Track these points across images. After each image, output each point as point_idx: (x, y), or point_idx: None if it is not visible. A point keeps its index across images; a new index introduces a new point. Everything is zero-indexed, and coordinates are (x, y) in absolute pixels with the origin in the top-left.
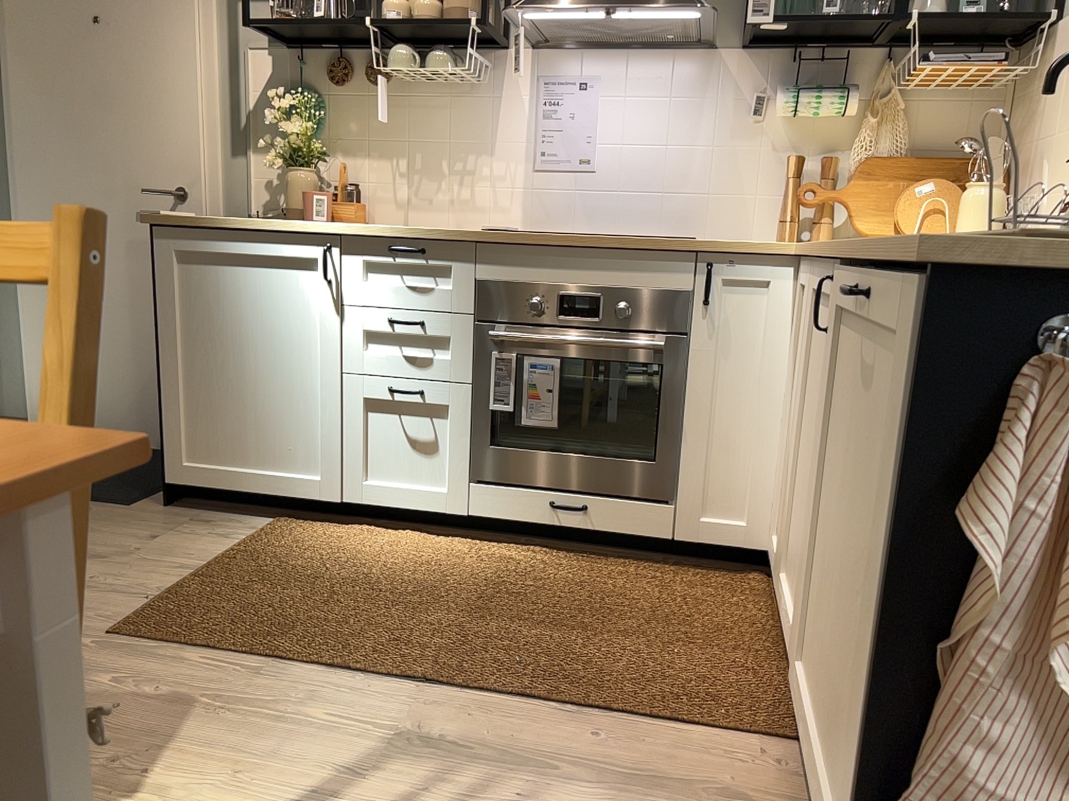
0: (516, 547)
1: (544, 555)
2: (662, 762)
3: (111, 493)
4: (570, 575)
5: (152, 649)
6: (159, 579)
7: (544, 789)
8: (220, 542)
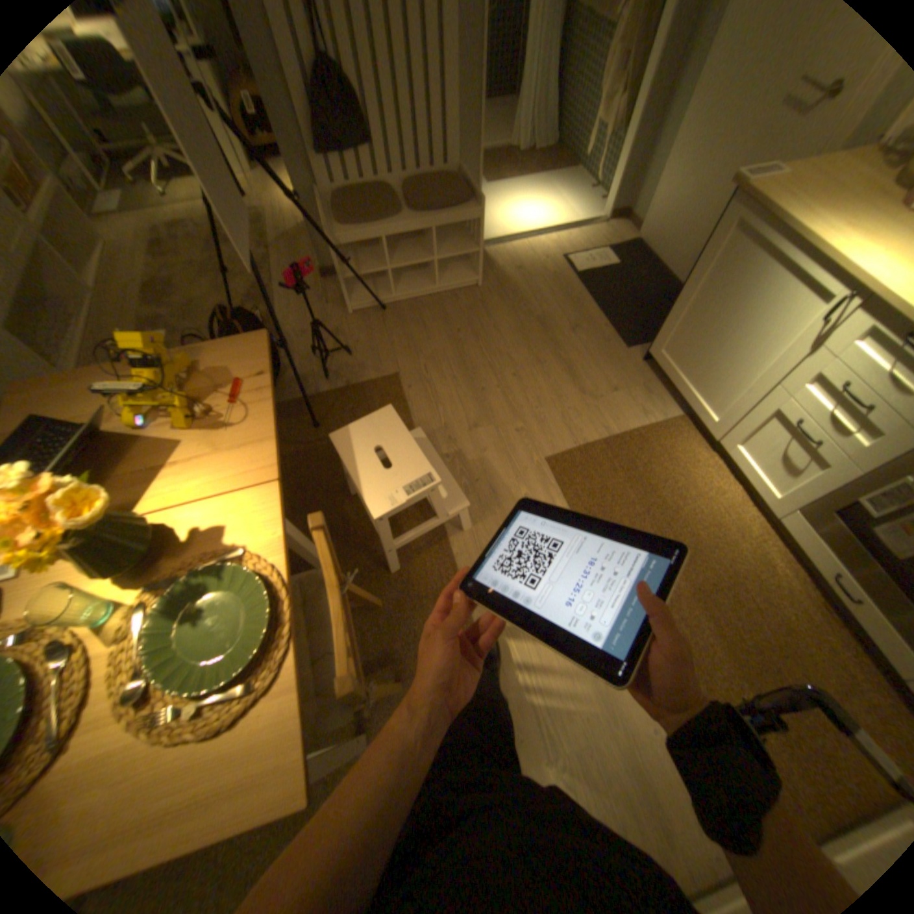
0: (797, 559)
1: (805, 583)
2: (664, 787)
3: (628, 330)
4: (795, 621)
5: (549, 486)
6: (588, 433)
7: (602, 729)
8: (637, 420)
